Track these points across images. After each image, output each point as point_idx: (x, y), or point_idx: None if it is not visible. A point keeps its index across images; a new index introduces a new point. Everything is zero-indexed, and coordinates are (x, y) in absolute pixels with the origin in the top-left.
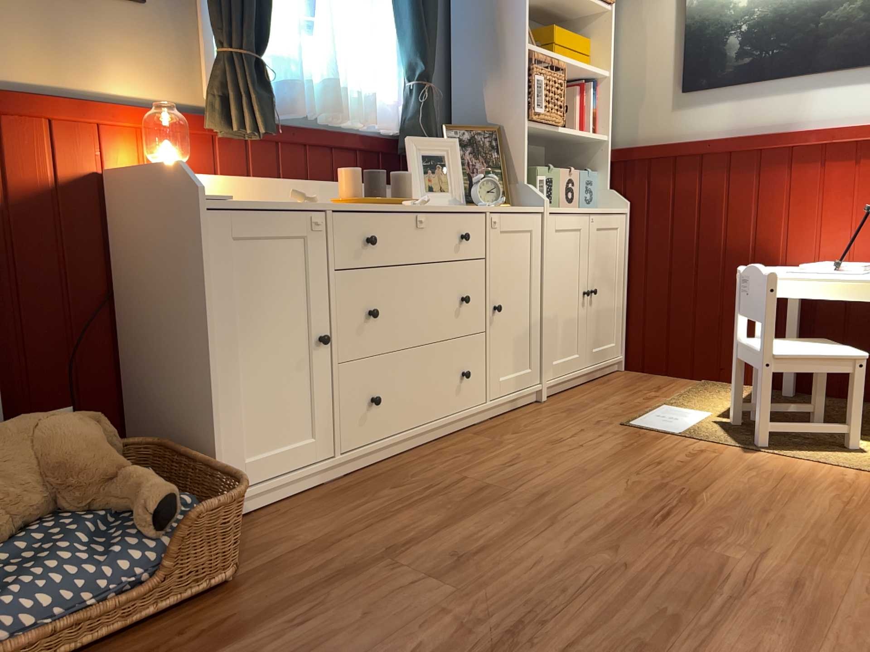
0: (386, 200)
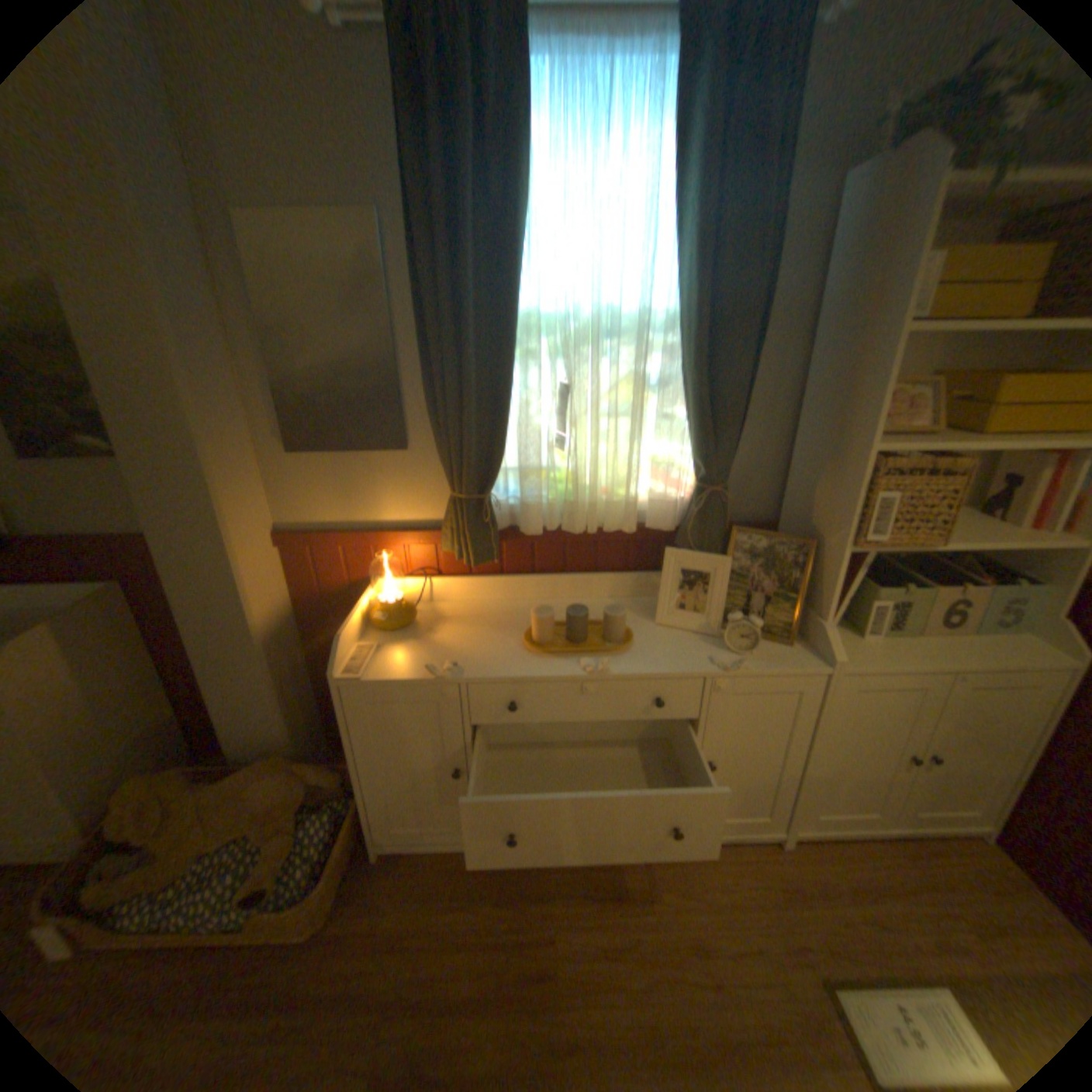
0: (568, 651)
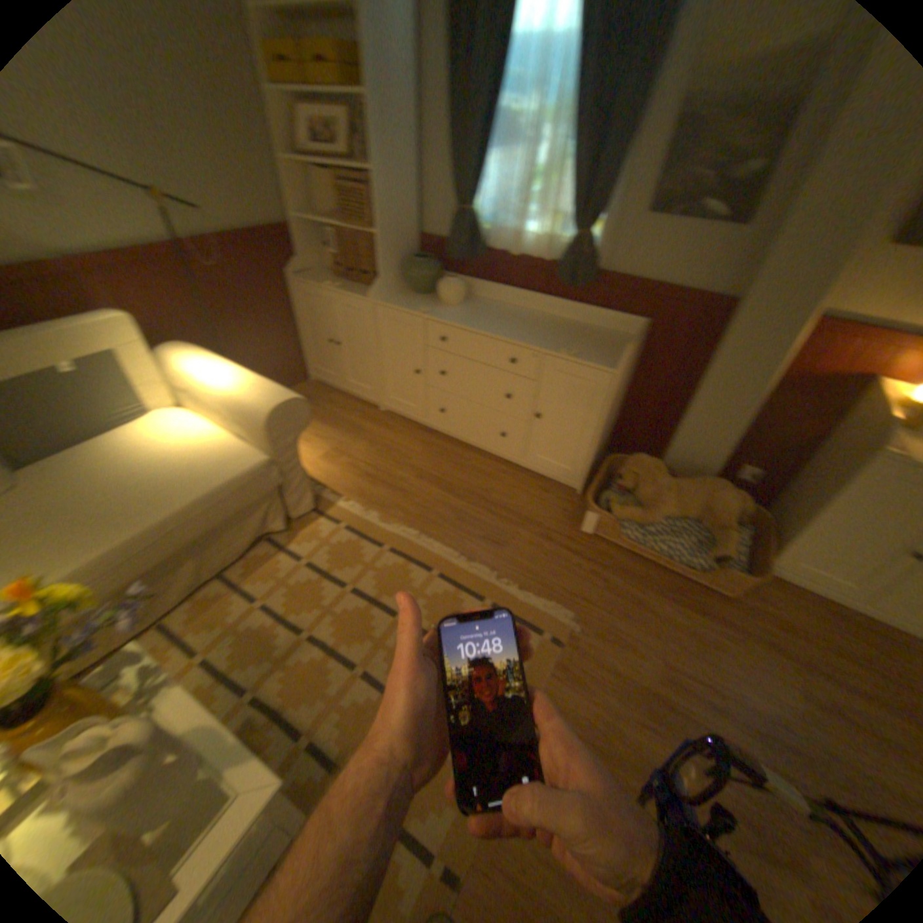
0: None
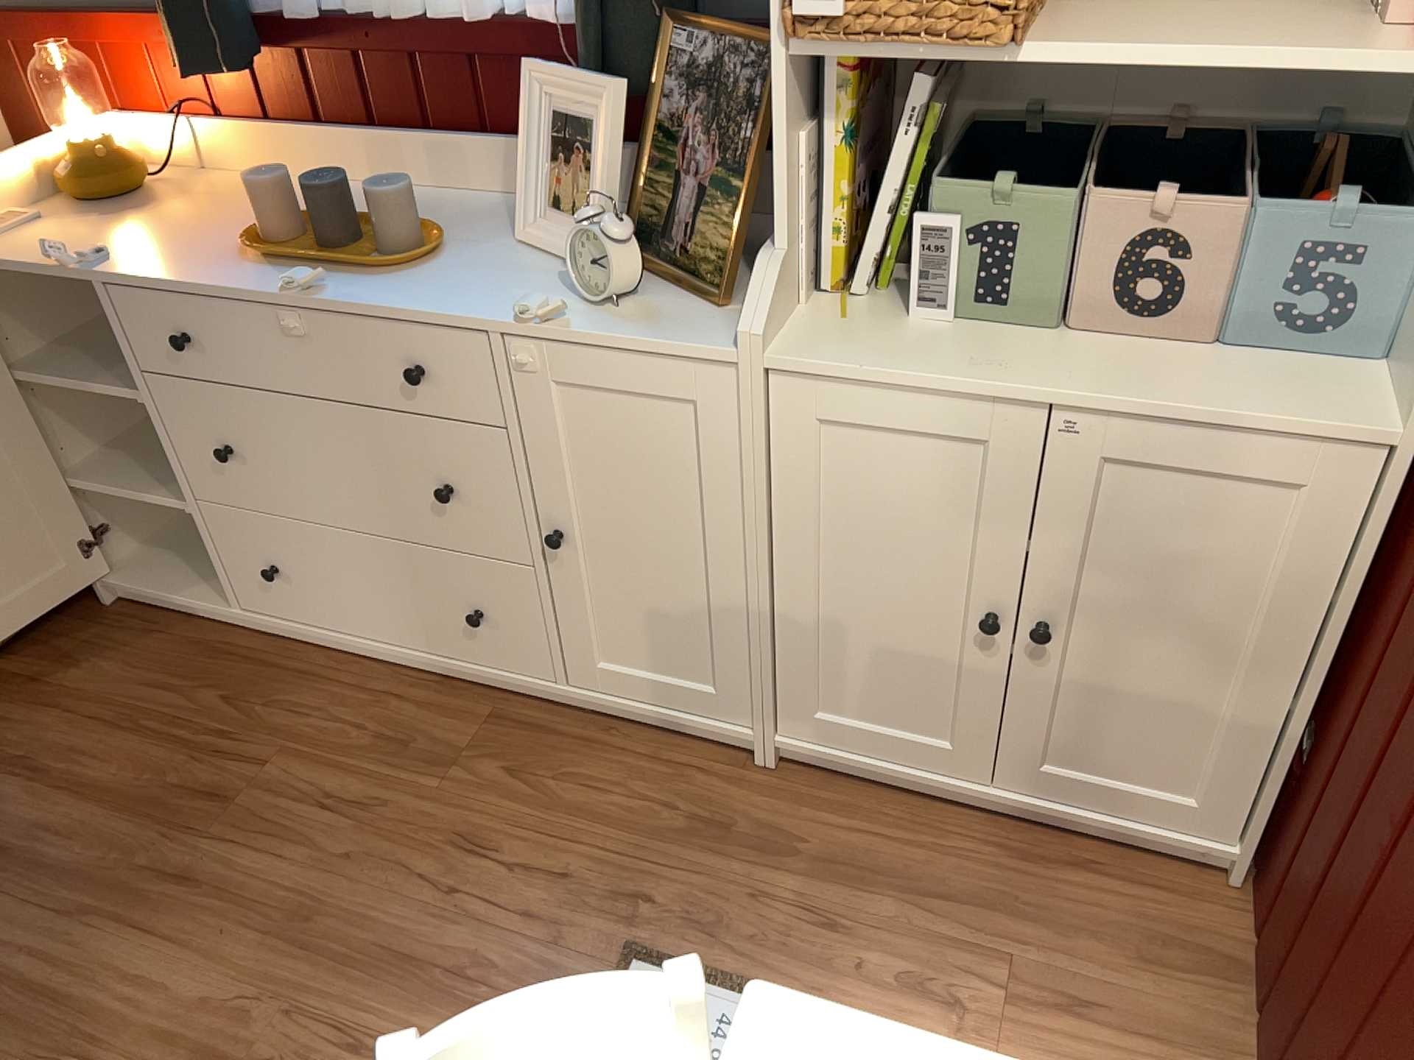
0: (298, 261)
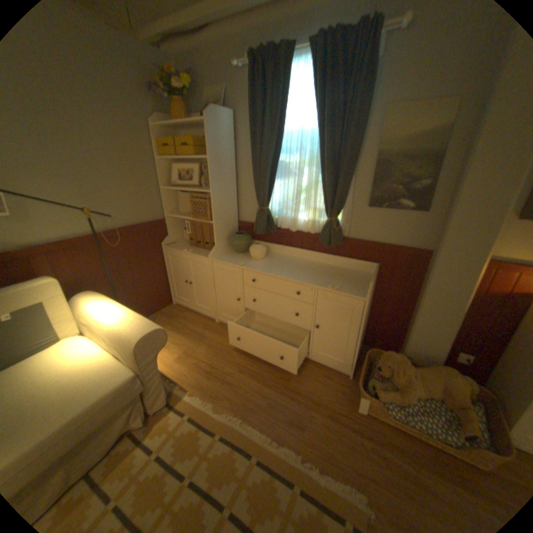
0: None
